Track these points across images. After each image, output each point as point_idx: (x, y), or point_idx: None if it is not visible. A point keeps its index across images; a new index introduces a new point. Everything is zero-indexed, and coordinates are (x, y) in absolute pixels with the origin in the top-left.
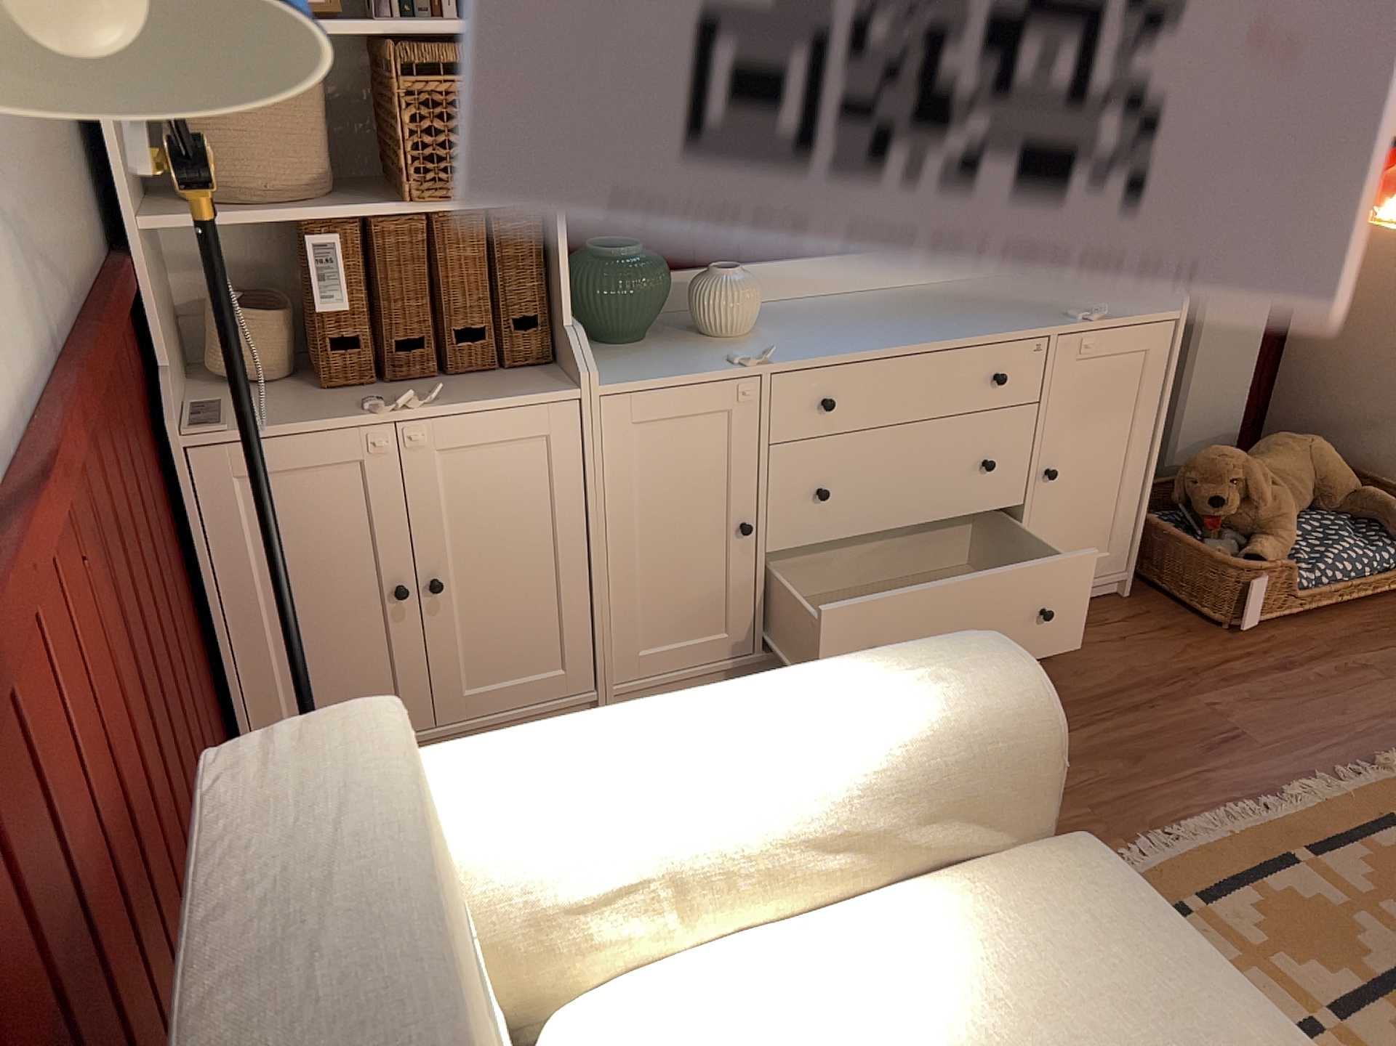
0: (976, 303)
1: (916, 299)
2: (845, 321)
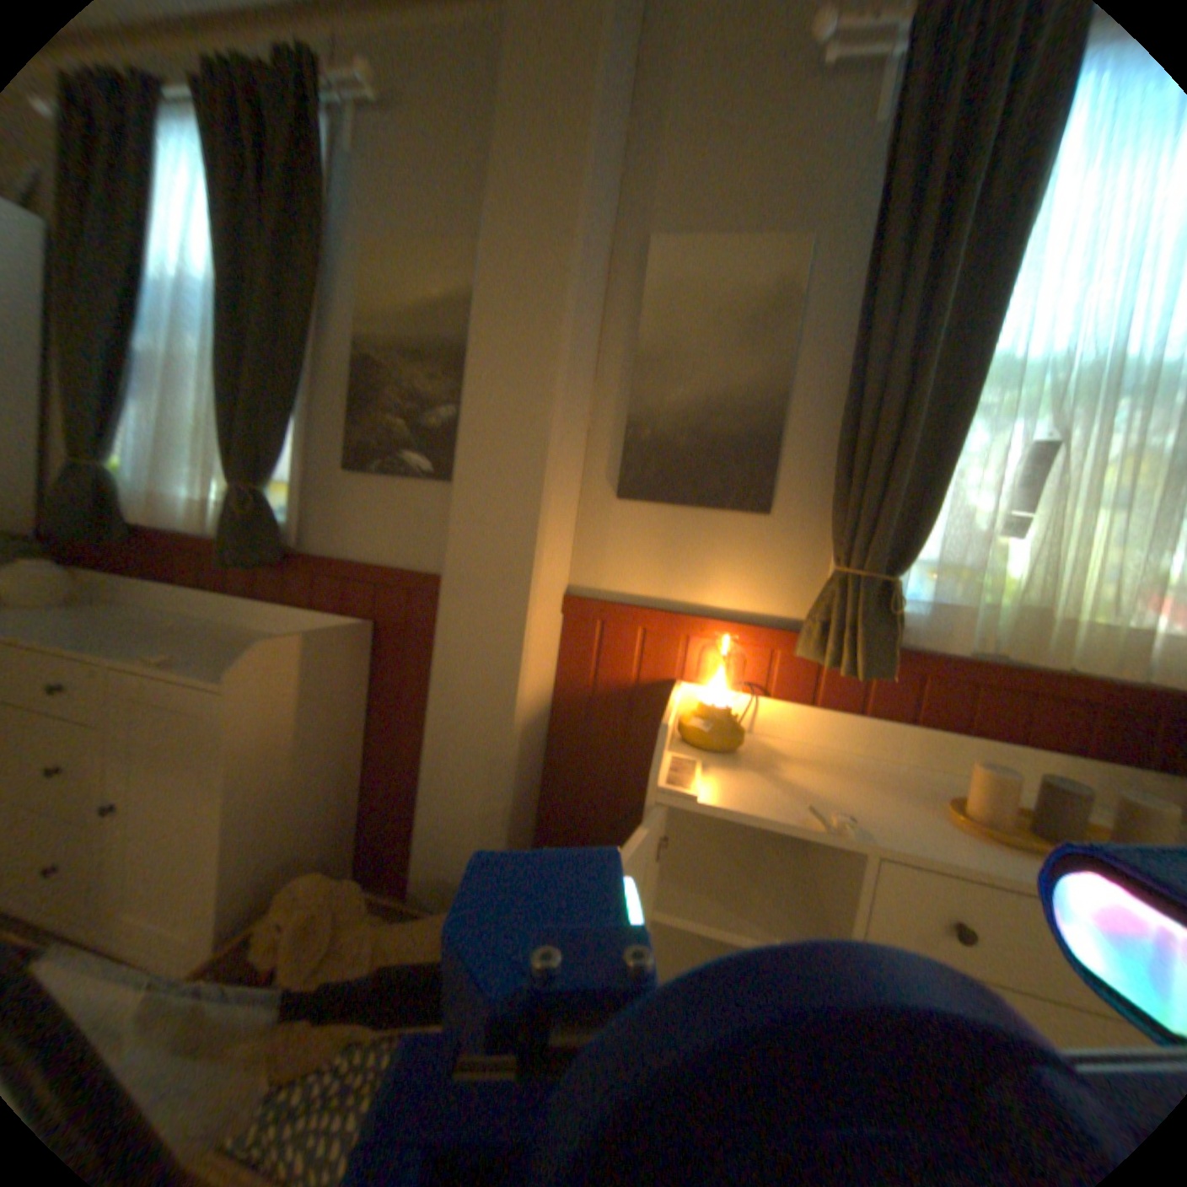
0: (189, 641)
1: (194, 630)
2: (88, 621)
